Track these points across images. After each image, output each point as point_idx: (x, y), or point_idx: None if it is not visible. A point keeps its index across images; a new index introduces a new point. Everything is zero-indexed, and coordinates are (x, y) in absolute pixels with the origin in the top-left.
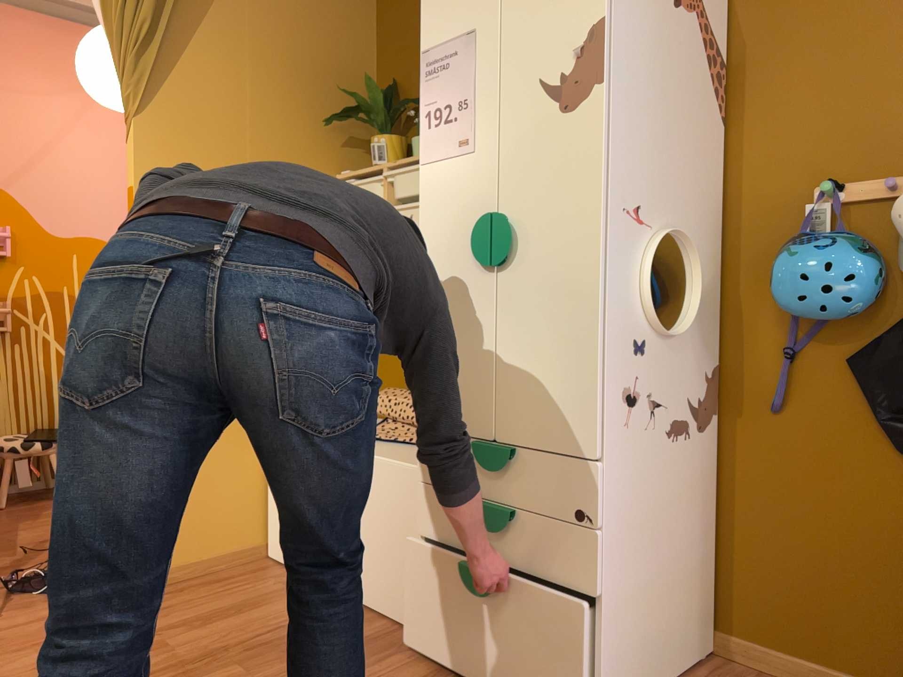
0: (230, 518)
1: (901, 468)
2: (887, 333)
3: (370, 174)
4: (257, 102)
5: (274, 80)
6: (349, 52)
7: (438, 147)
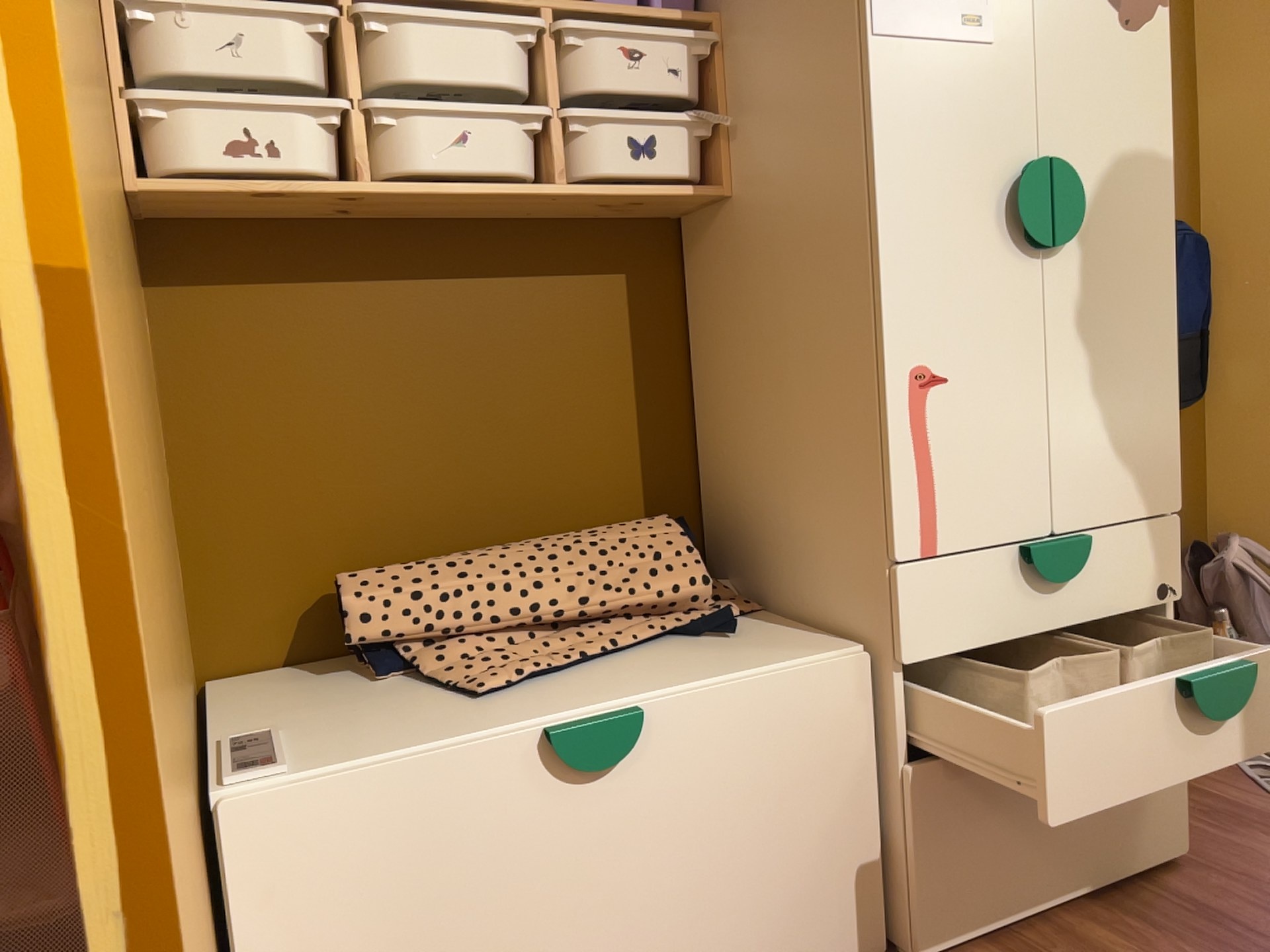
0: None
1: None
2: None
3: None
4: None
5: None
6: None
7: (916, 13)
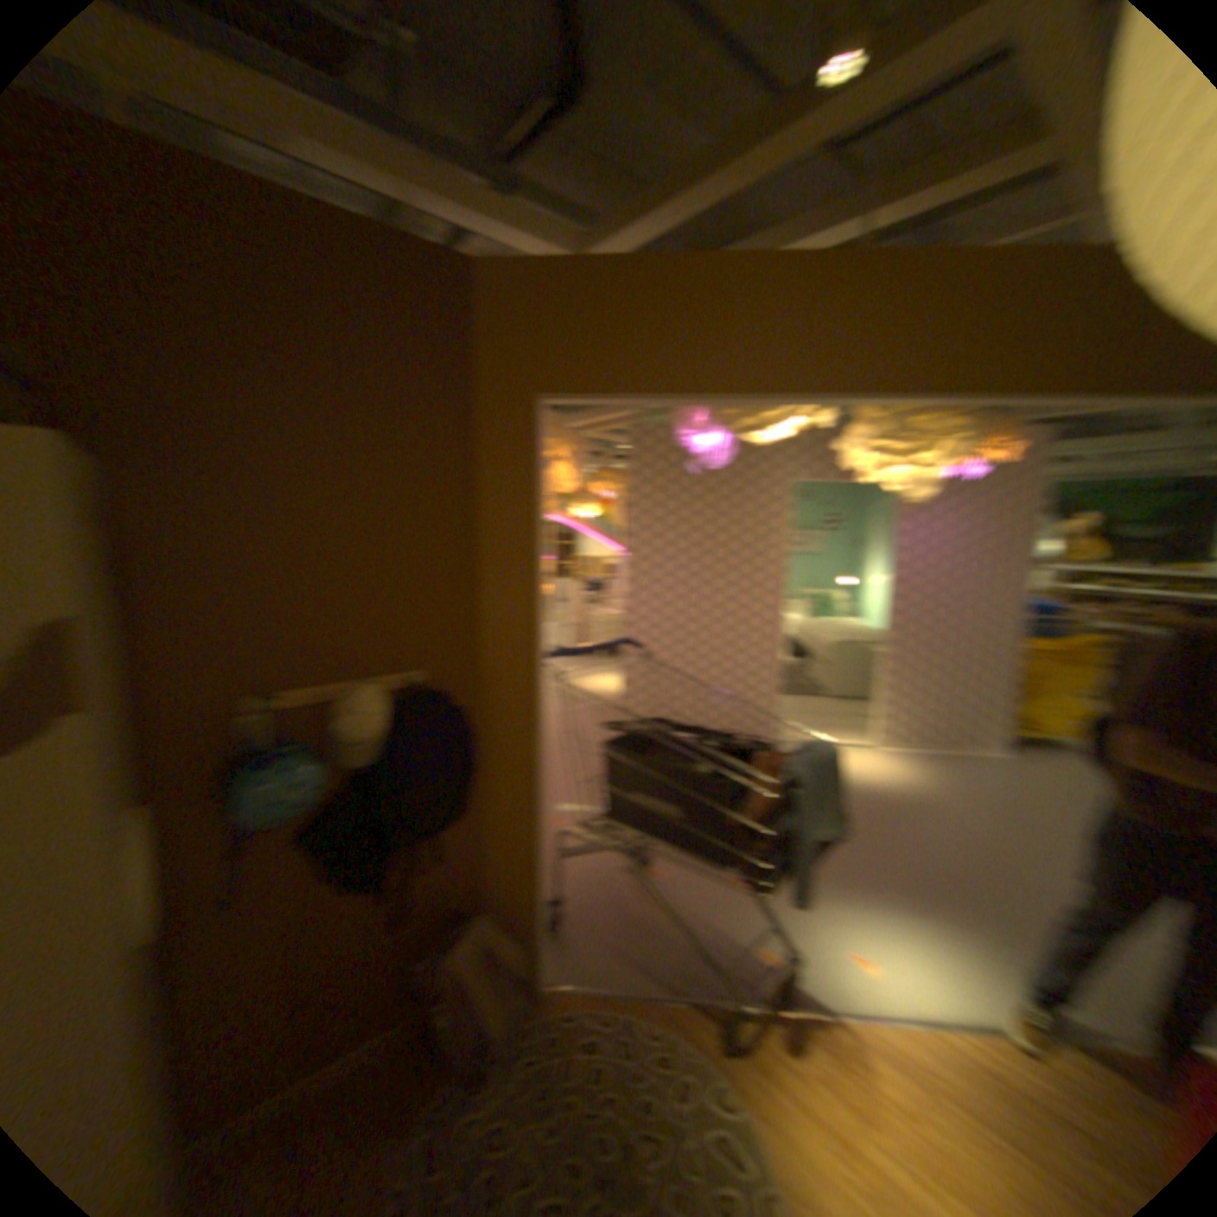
0: None
1: (328, 904)
2: (312, 813)
3: None
4: None
5: None
6: None
7: None
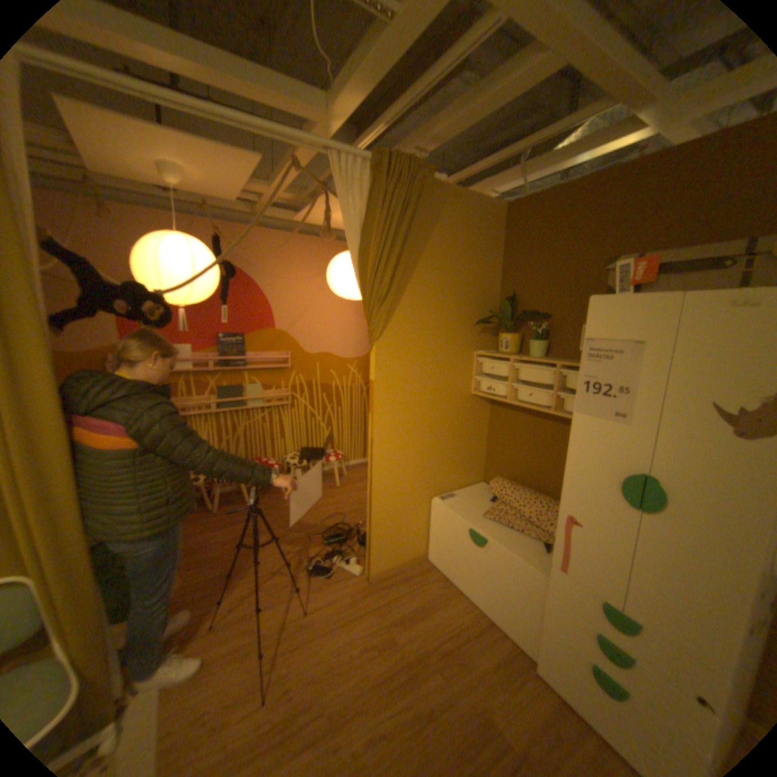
0: (412, 543)
1: None
2: None
3: (500, 360)
4: (436, 317)
5: (445, 302)
6: (486, 274)
7: (593, 407)
